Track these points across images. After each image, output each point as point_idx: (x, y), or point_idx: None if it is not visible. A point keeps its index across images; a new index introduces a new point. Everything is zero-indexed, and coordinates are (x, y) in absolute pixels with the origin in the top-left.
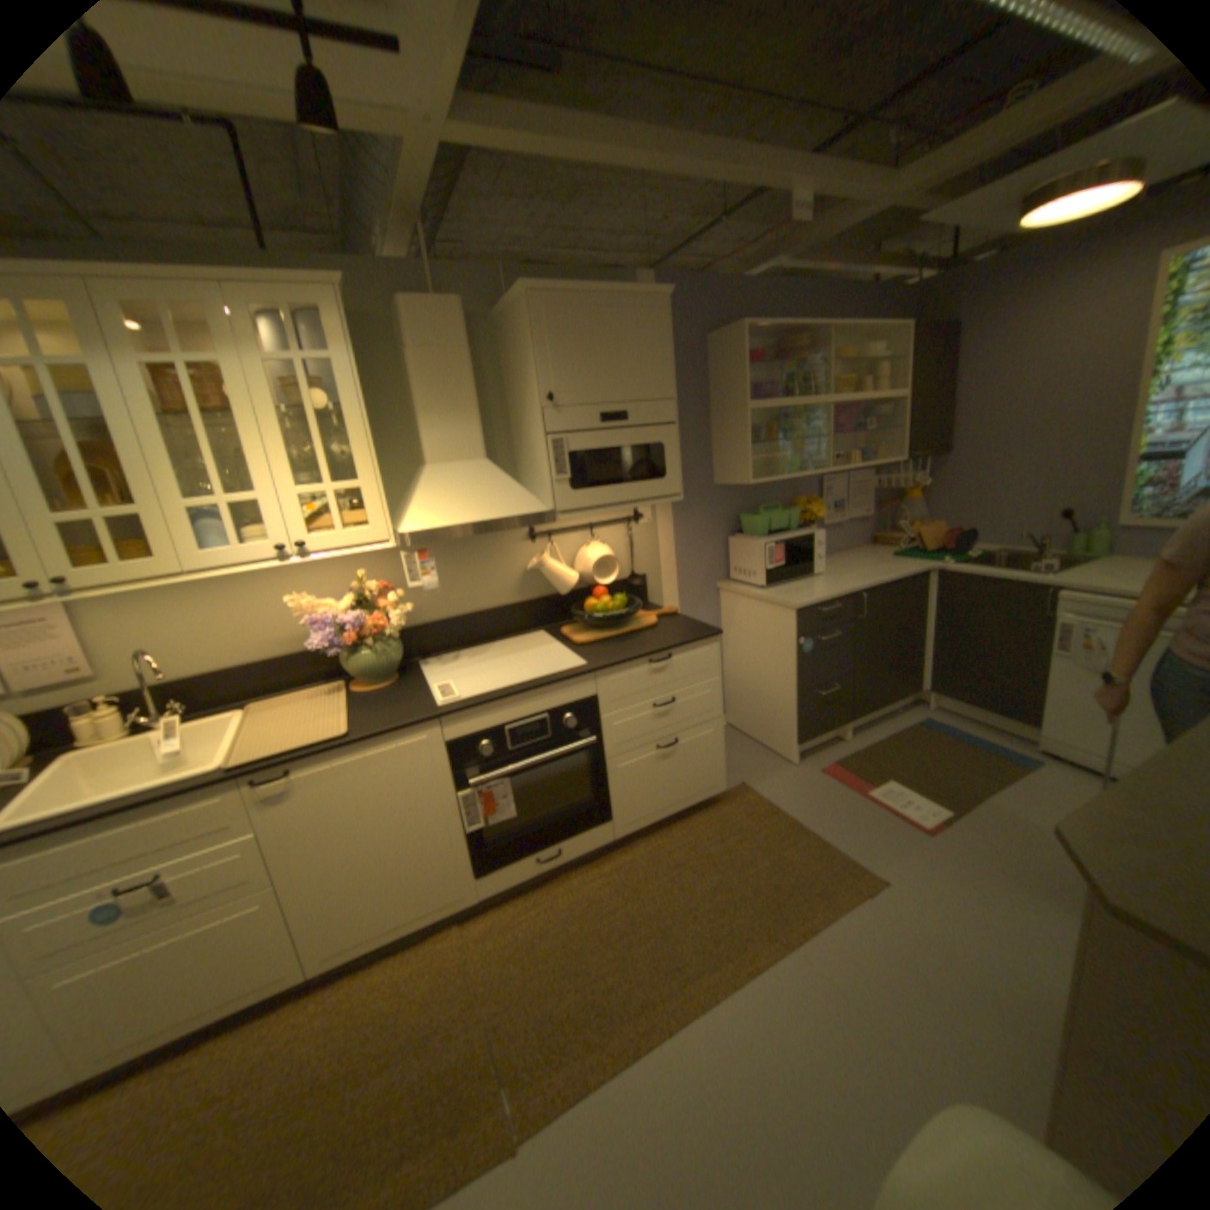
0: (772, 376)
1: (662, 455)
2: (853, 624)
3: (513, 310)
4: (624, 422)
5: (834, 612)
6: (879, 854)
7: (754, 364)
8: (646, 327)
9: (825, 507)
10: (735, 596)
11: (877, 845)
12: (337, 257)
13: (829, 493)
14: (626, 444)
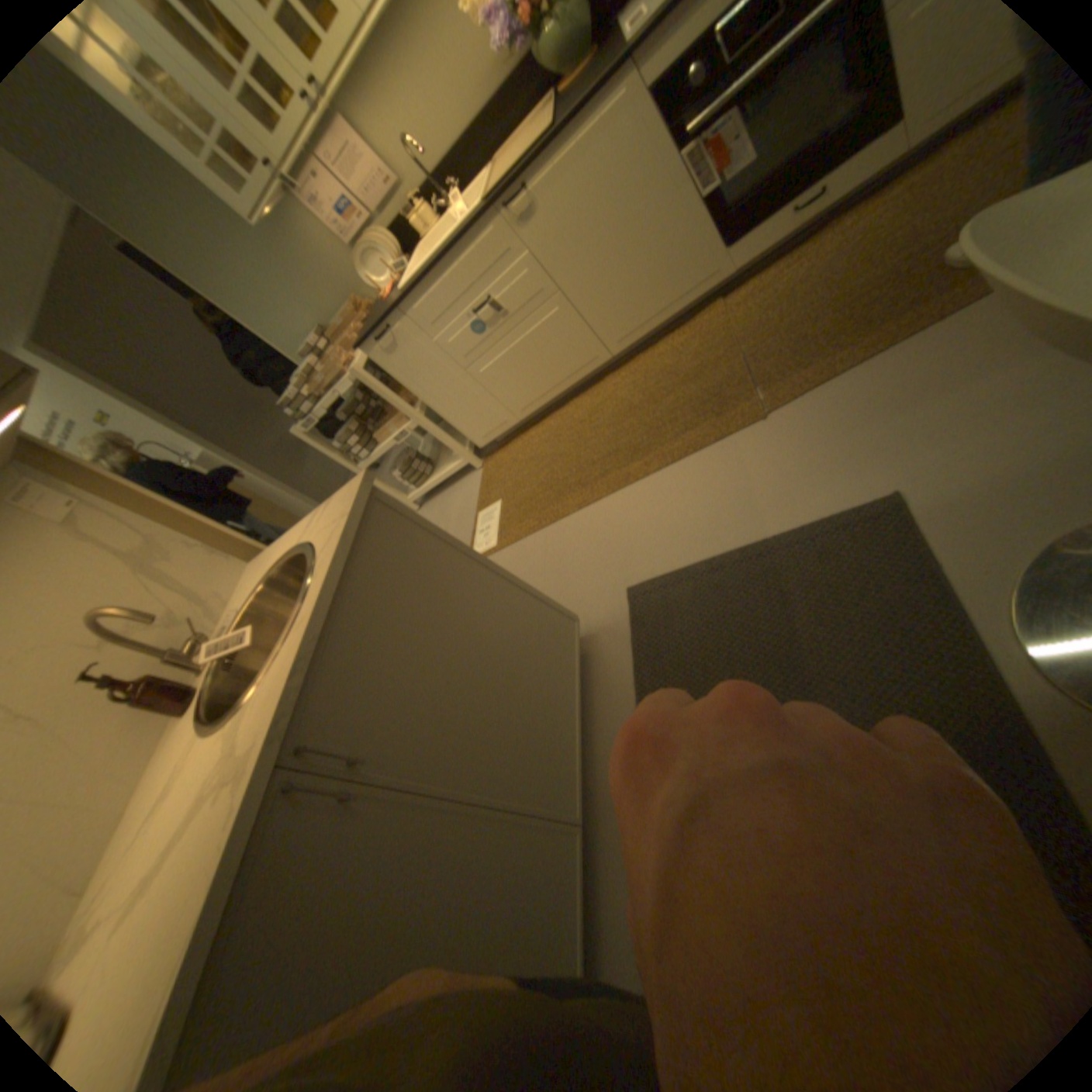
0: None
1: None
2: None
3: None
4: None
5: None
6: None
7: None
8: None
9: None
10: None
11: None
12: None
13: None
14: None
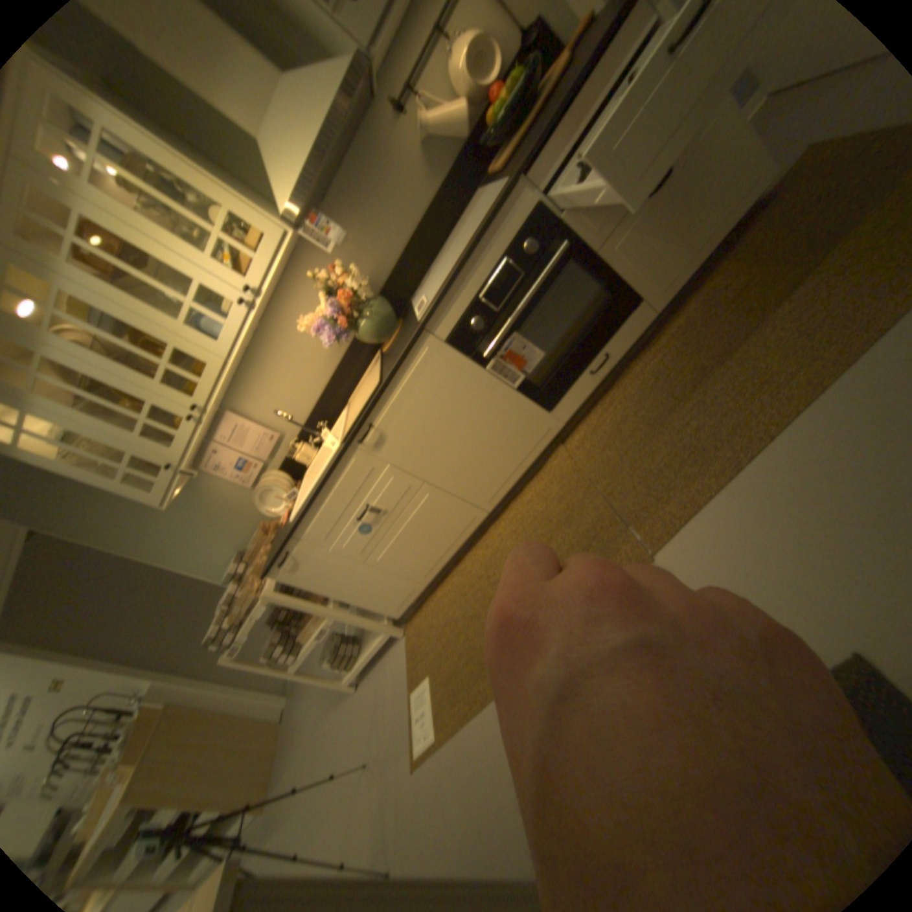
0: None
1: None
2: None
3: None
4: None
5: None
6: None
7: None
8: None
9: None
10: None
11: None
12: None
13: None
14: None
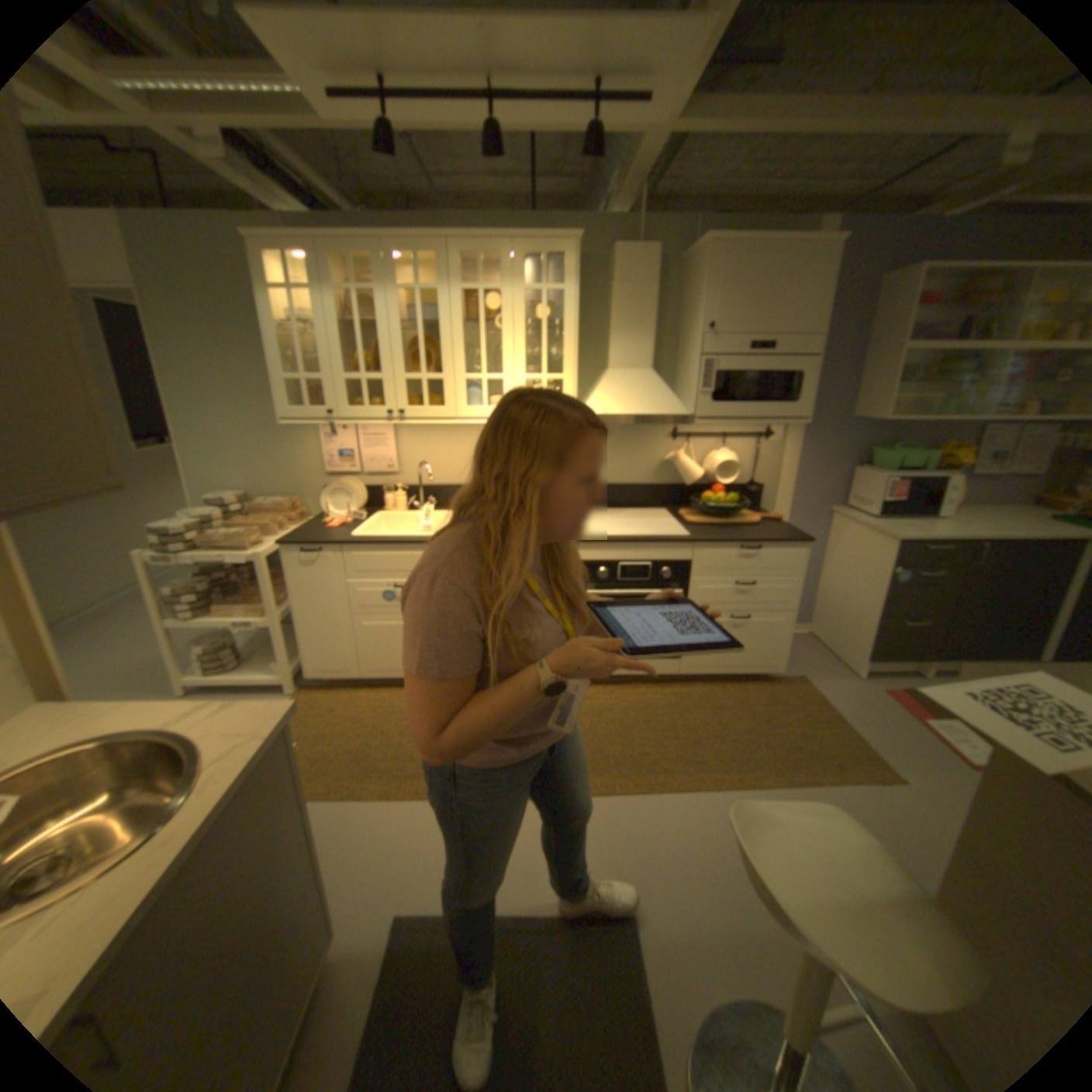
0: (951, 317)
1: (801, 382)
2: (967, 570)
3: (701, 254)
4: (772, 350)
5: (946, 553)
6: (912, 763)
7: (929, 305)
8: (813, 270)
9: (981, 456)
10: (848, 520)
11: (914, 757)
12: (584, 214)
13: (991, 442)
14: (769, 369)
